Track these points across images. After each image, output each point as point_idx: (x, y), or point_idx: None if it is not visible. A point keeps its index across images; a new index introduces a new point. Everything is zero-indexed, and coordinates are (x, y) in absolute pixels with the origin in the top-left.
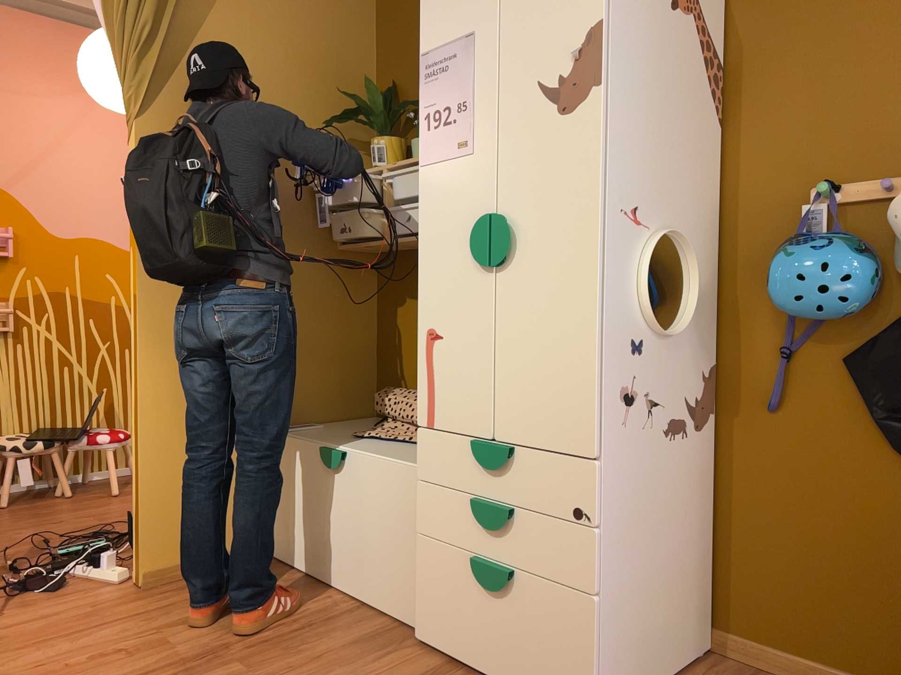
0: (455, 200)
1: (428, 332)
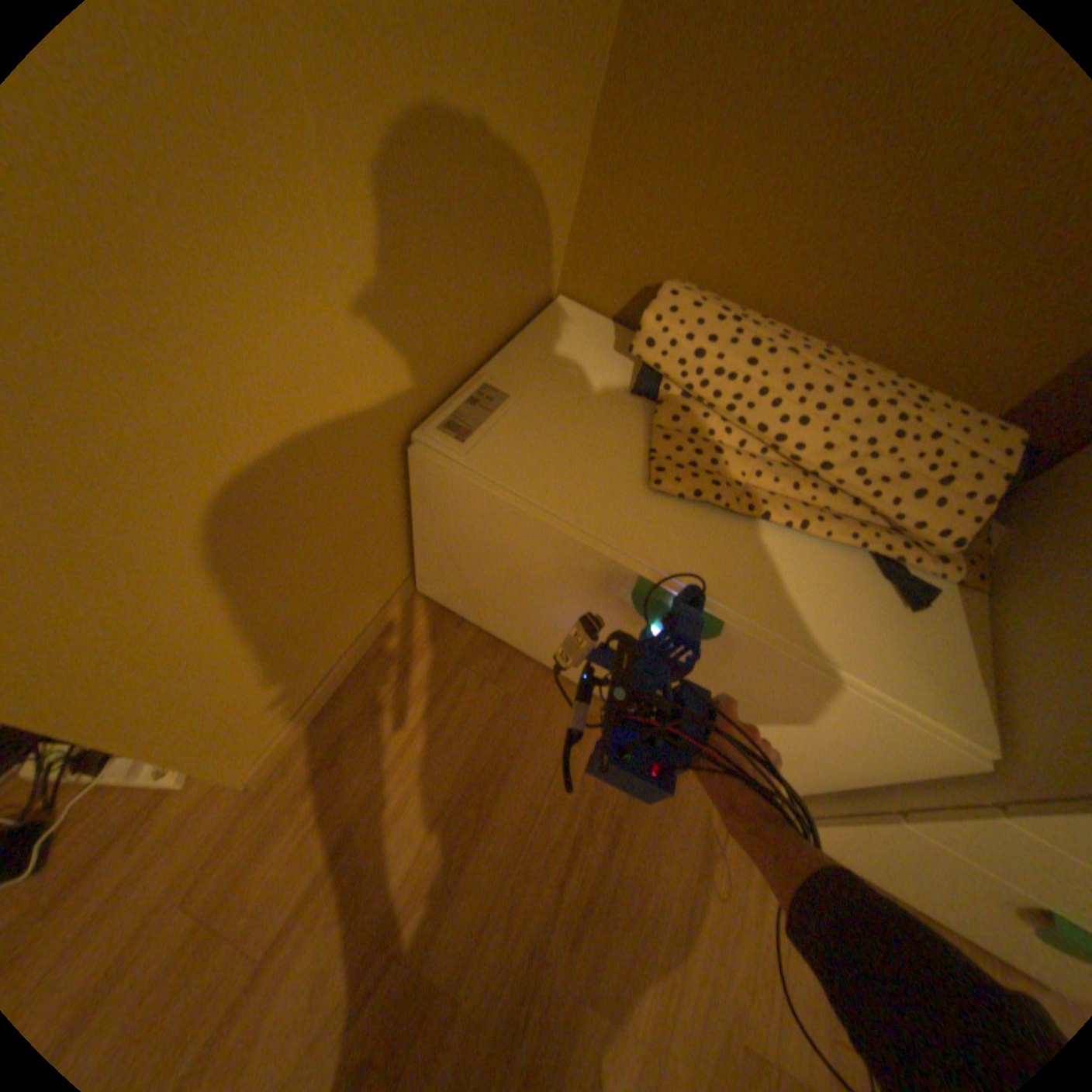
0: None
1: None
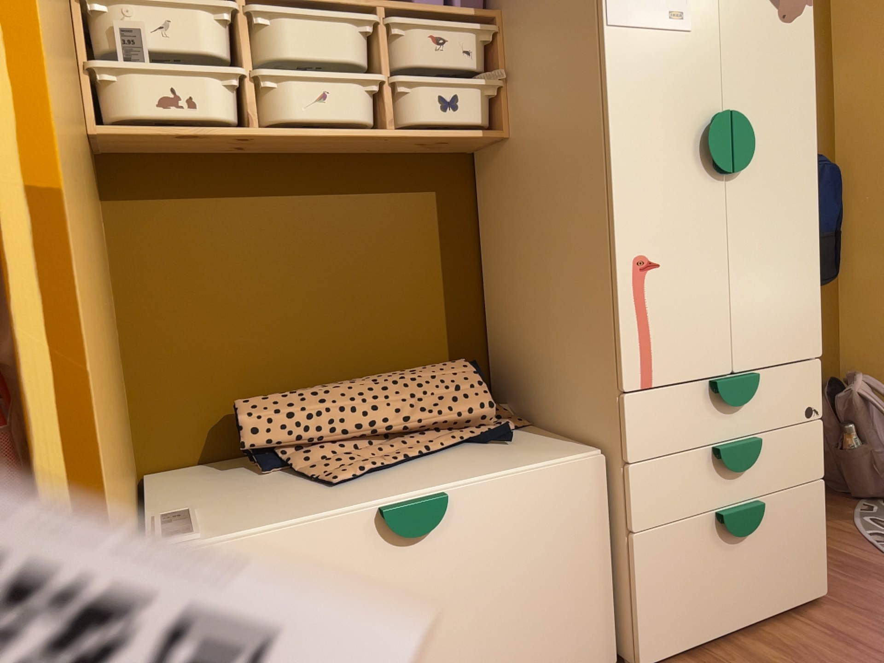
0: (670, 87)
1: (638, 262)
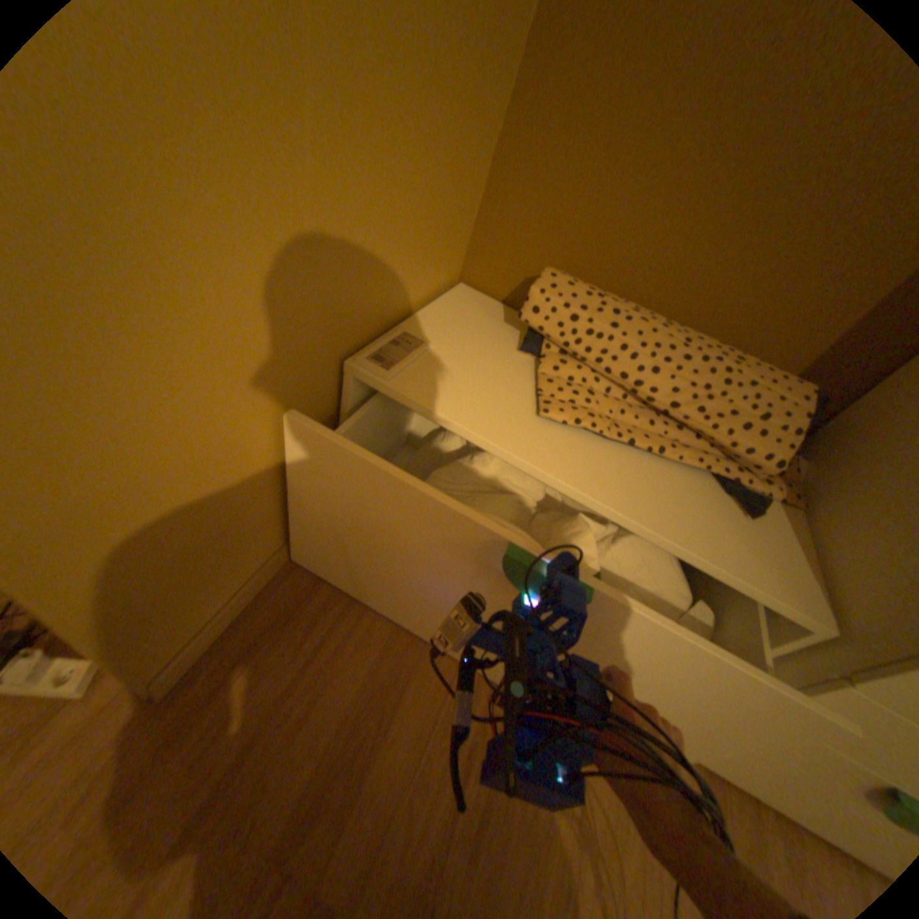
0: None
1: None
